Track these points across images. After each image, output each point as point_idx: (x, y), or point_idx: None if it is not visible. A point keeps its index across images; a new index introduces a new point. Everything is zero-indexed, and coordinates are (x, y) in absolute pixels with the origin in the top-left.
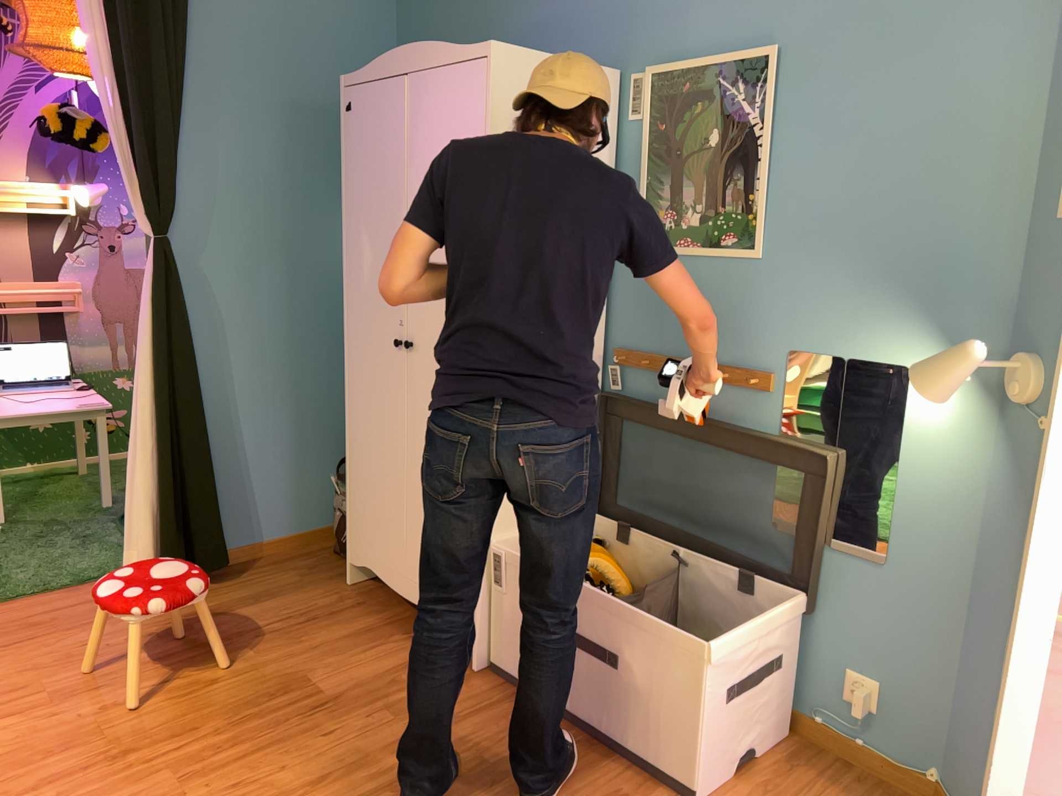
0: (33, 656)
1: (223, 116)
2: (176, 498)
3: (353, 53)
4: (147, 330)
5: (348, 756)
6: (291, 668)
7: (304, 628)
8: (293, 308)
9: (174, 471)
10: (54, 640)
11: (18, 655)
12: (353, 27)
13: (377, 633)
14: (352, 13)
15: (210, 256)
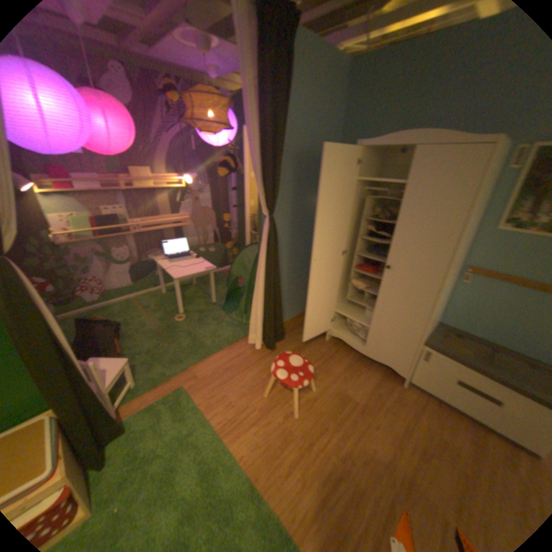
0: (240, 388)
1: (289, 156)
2: (272, 317)
3: (331, 121)
4: (265, 256)
5: (394, 441)
6: (339, 390)
7: (328, 366)
8: (302, 236)
9: (272, 308)
10: (242, 378)
11: (234, 388)
12: (333, 107)
13: (356, 367)
14: (333, 100)
15: (280, 219)
